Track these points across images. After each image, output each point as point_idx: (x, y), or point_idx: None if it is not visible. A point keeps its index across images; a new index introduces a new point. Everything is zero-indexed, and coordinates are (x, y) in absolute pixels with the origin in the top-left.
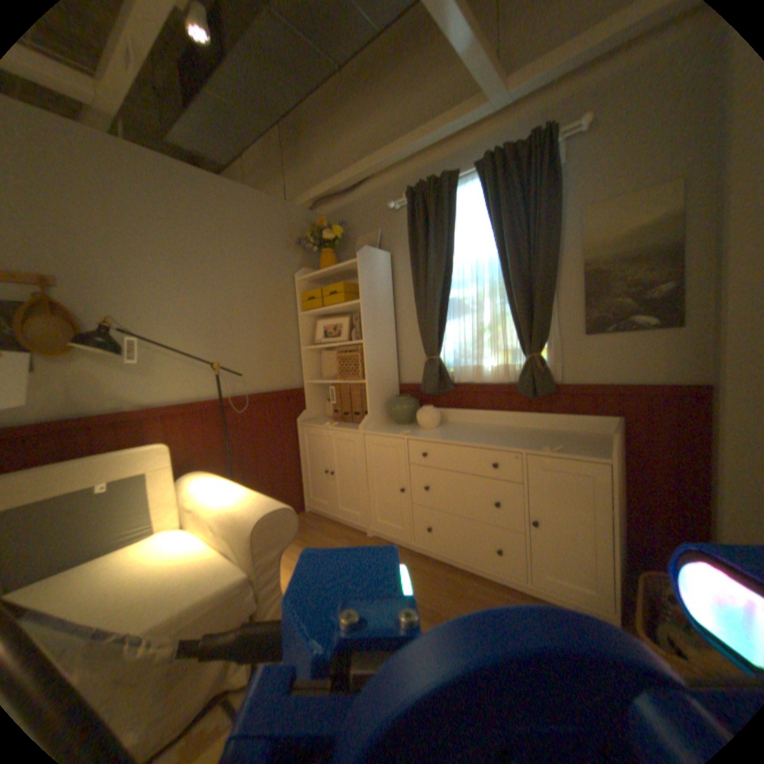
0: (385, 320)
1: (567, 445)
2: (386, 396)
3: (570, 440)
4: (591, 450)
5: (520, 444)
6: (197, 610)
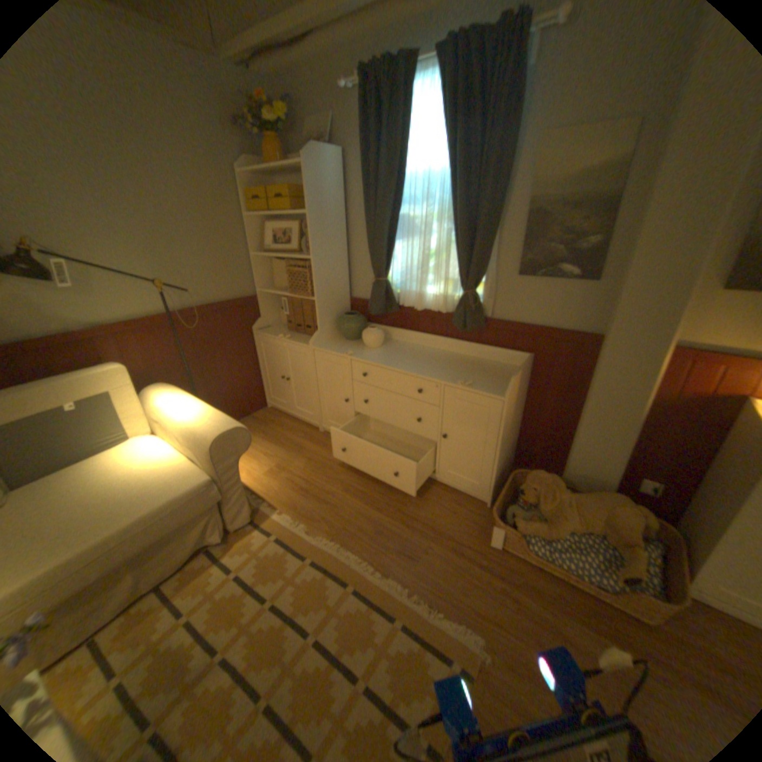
0: (336, 232)
1: (479, 379)
2: (336, 312)
3: (484, 372)
4: (494, 386)
5: (442, 374)
6: (173, 504)
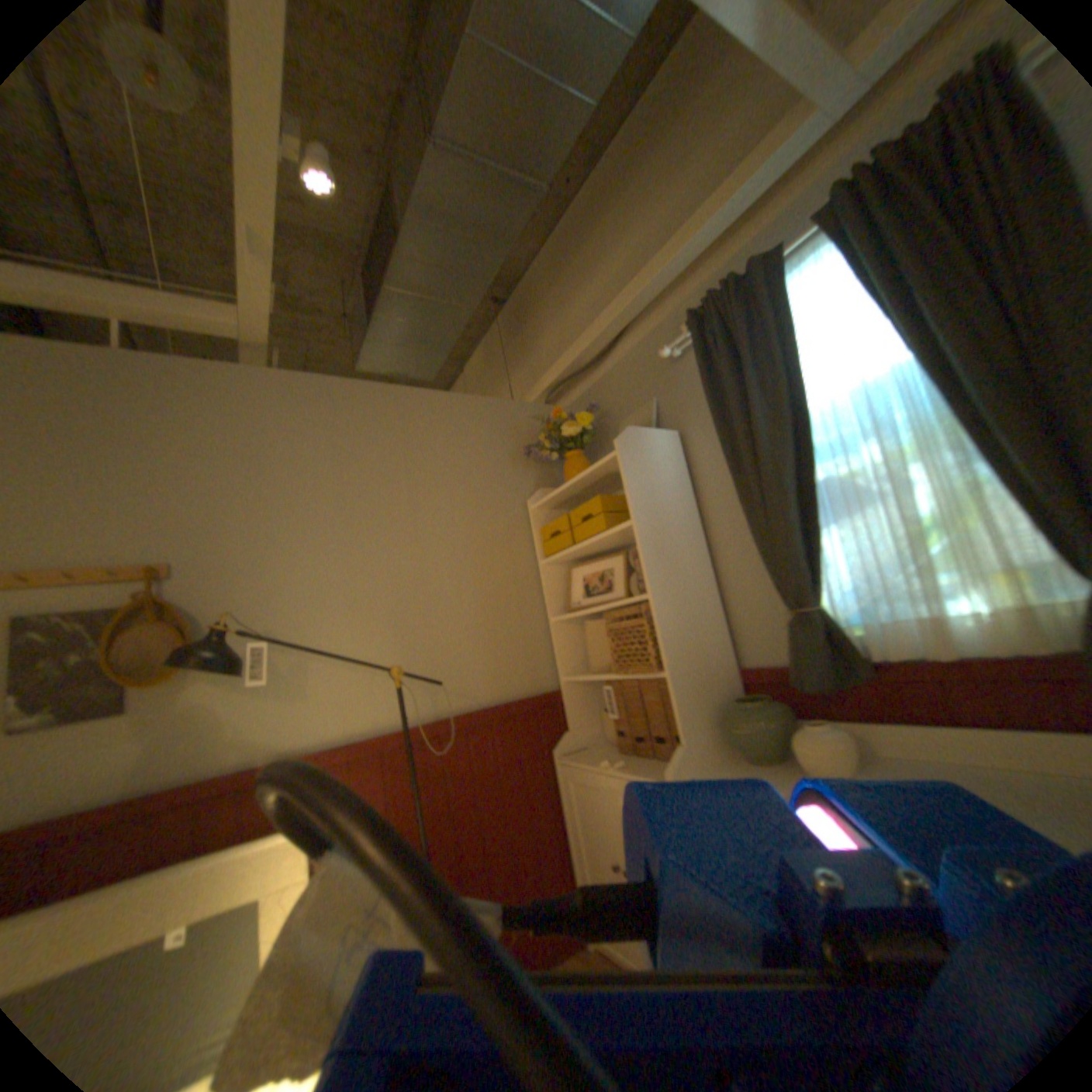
0: (690, 548)
1: None
2: (717, 699)
3: None
4: None
5: None
6: None
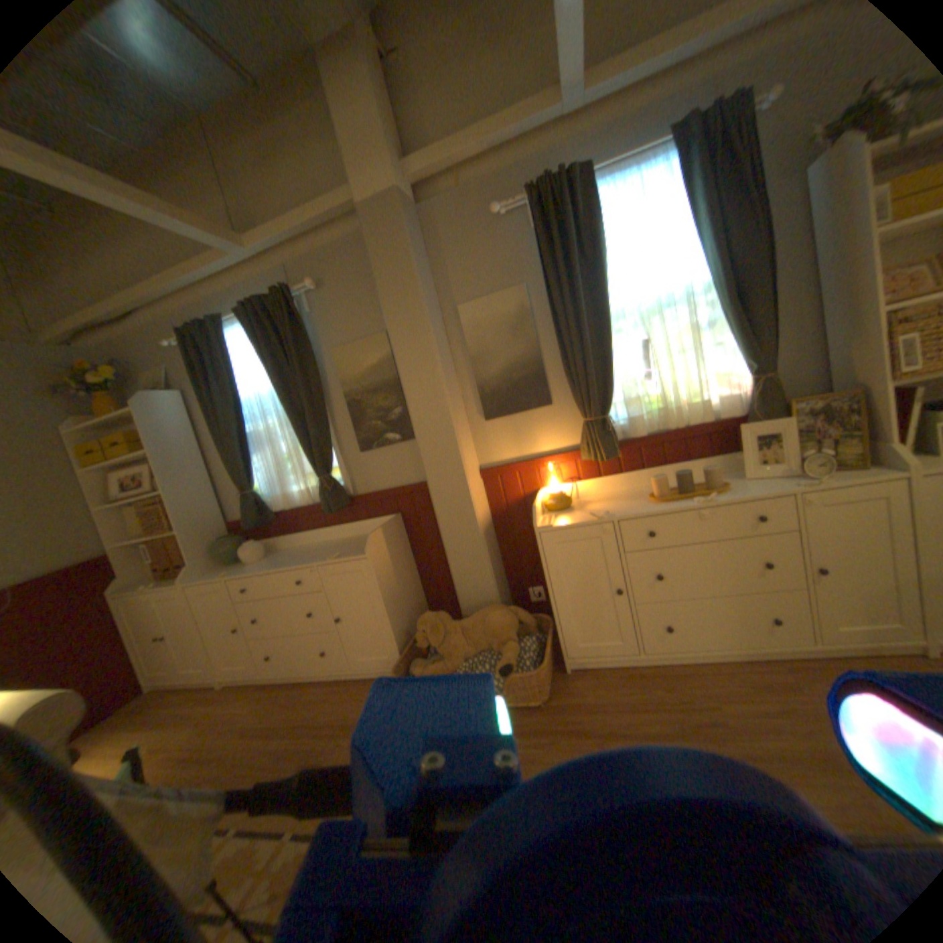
0: (188, 463)
1: (350, 549)
2: (208, 540)
3: (358, 543)
4: (361, 550)
5: (315, 558)
6: None
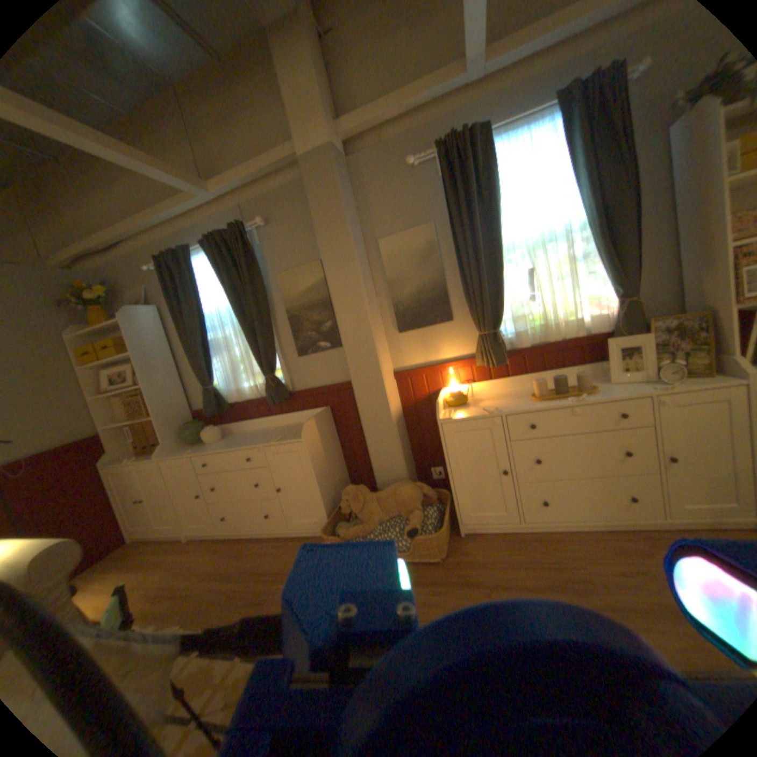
0: (162, 363)
1: (289, 434)
2: (177, 425)
3: (296, 429)
4: (298, 434)
5: (262, 440)
6: None
